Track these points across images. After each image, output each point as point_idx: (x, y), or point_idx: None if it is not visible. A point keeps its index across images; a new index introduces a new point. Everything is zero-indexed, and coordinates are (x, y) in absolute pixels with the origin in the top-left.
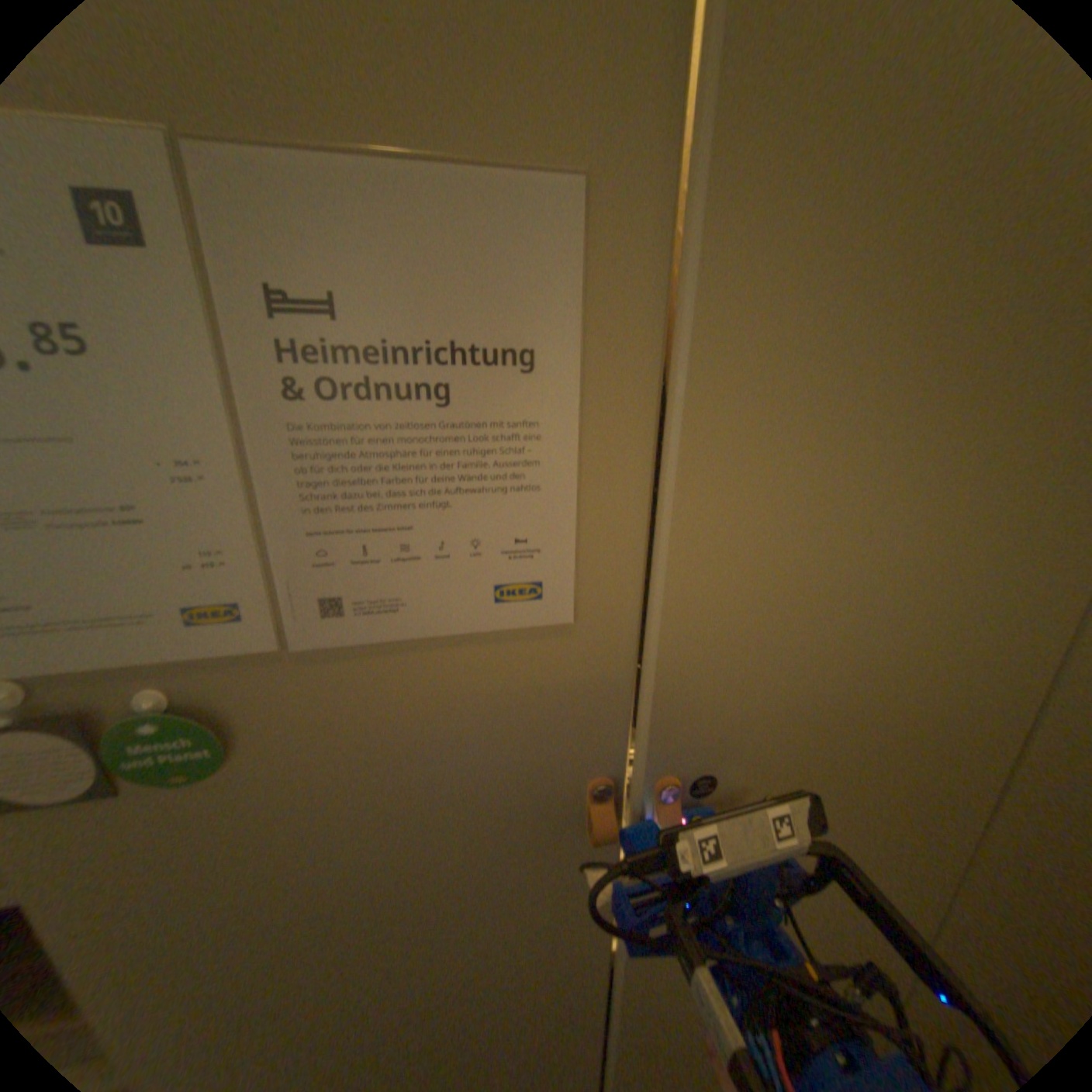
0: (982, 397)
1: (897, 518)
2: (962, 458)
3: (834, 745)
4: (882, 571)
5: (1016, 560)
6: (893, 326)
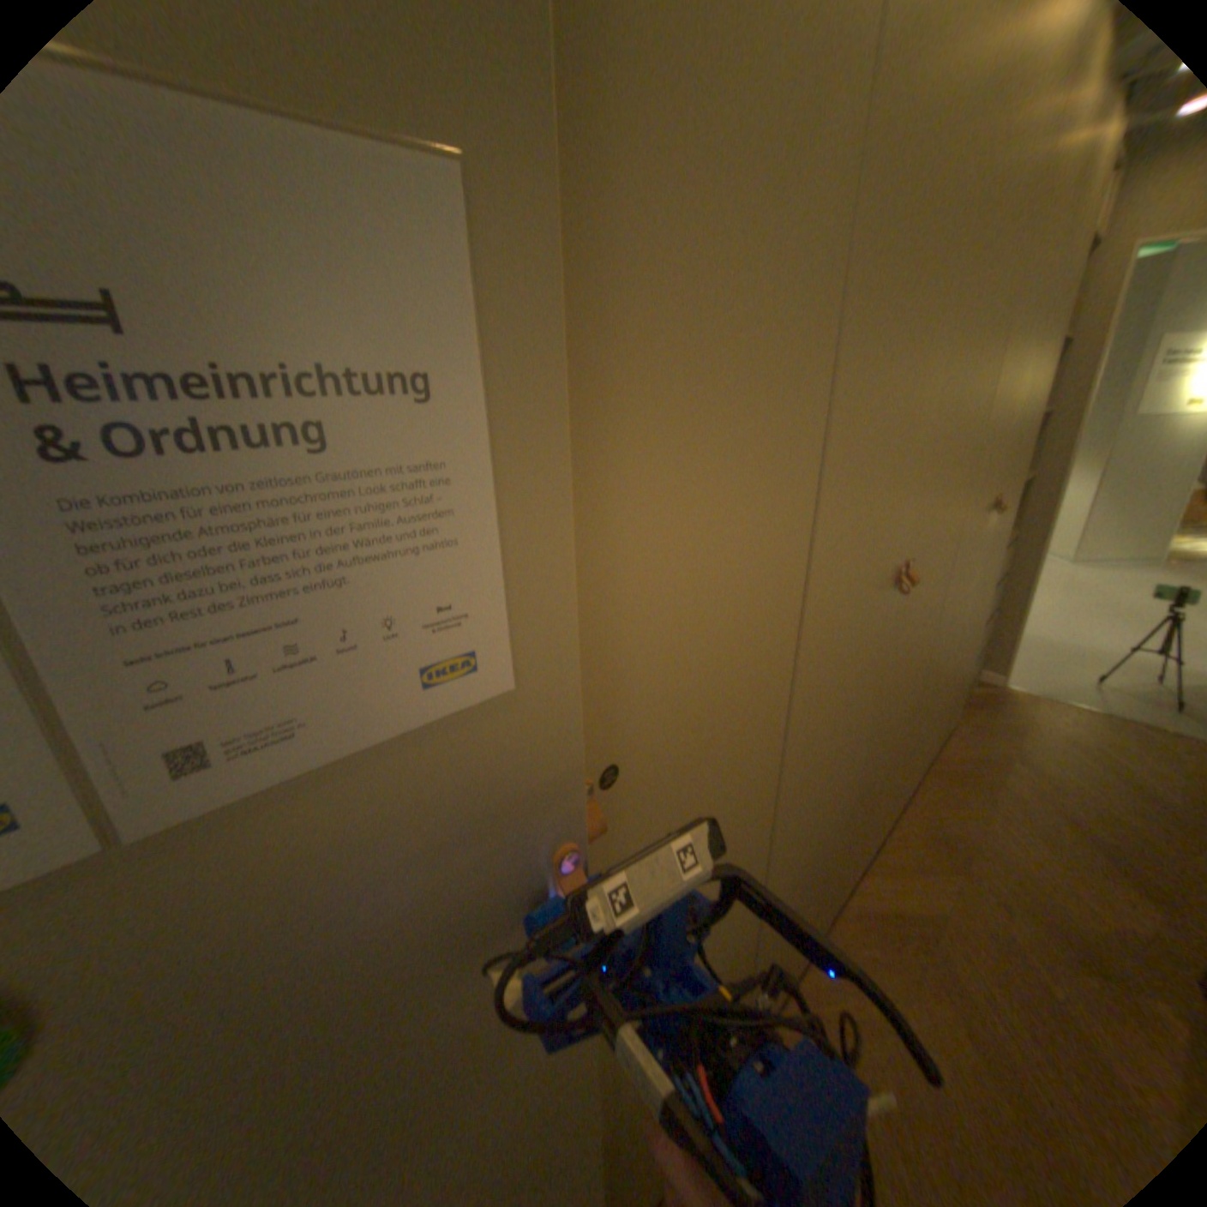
0: (736, 409)
1: (704, 510)
2: (733, 457)
3: (693, 709)
4: (701, 555)
5: (770, 530)
6: (679, 354)
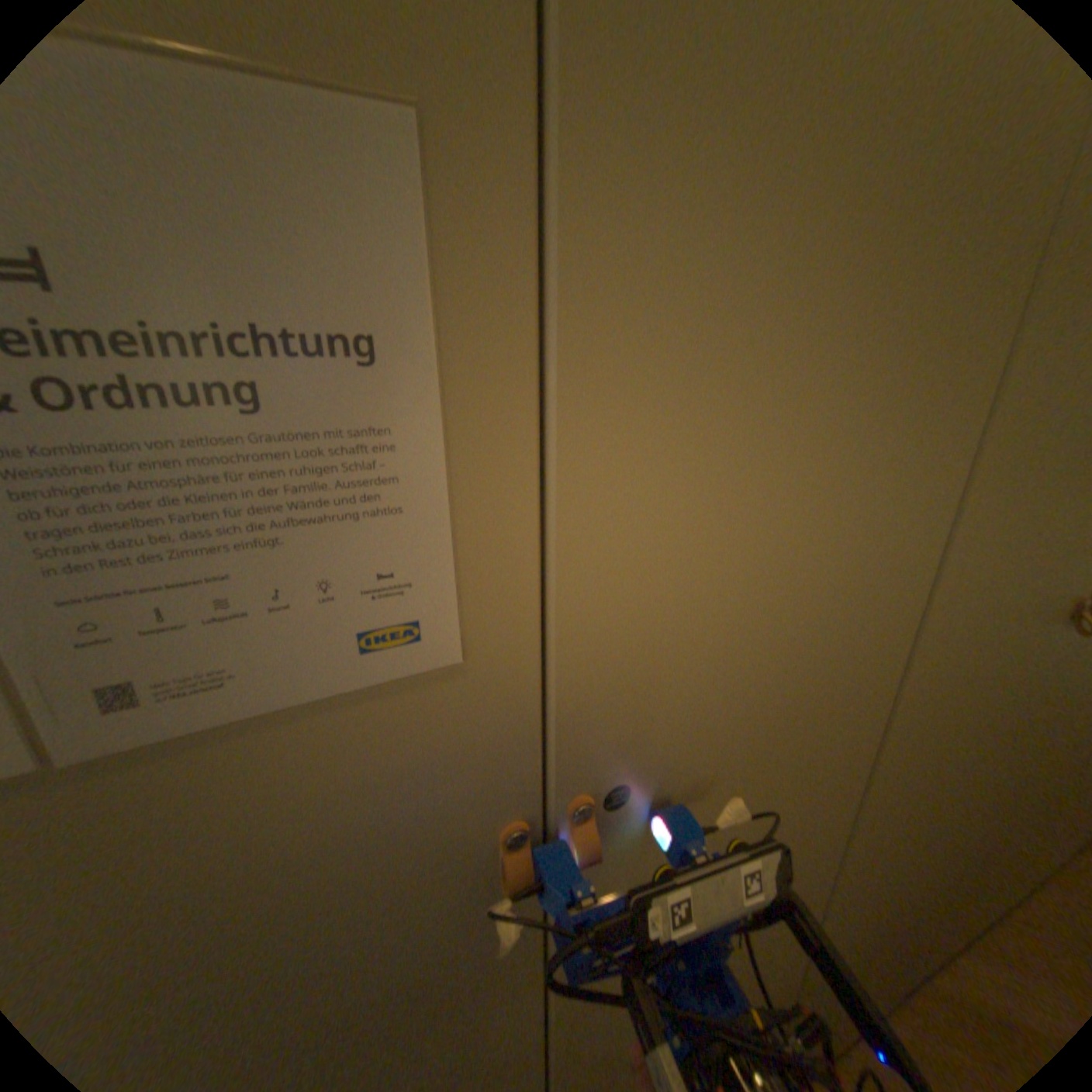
0: (849, 384)
1: (783, 508)
2: (836, 446)
3: (741, 736)
4: (774, 562)
5: (882, 538)
6: (770, 312)
